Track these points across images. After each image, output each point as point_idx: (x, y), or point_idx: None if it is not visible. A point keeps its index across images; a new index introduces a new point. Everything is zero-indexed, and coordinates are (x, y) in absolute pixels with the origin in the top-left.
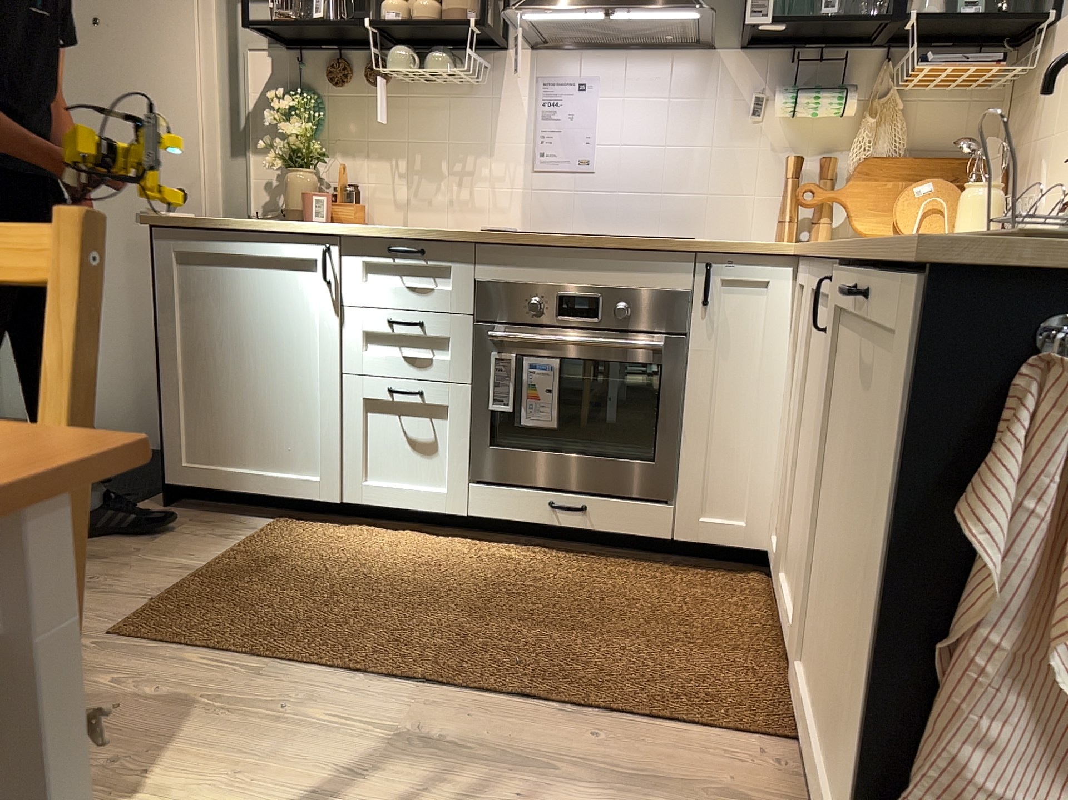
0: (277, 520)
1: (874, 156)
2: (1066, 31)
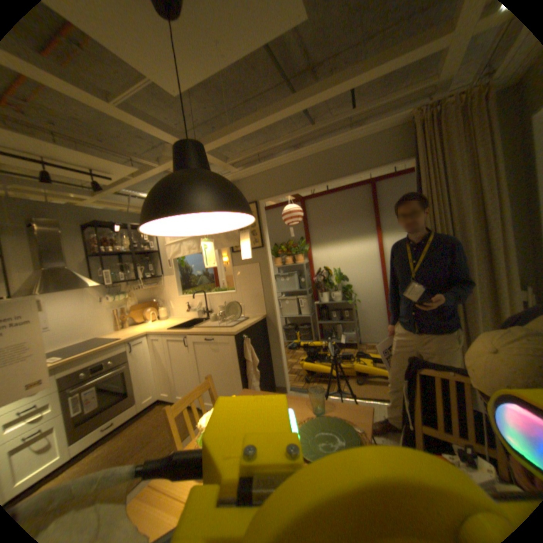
0: None
1: (132, 303)
2: (167, 277)
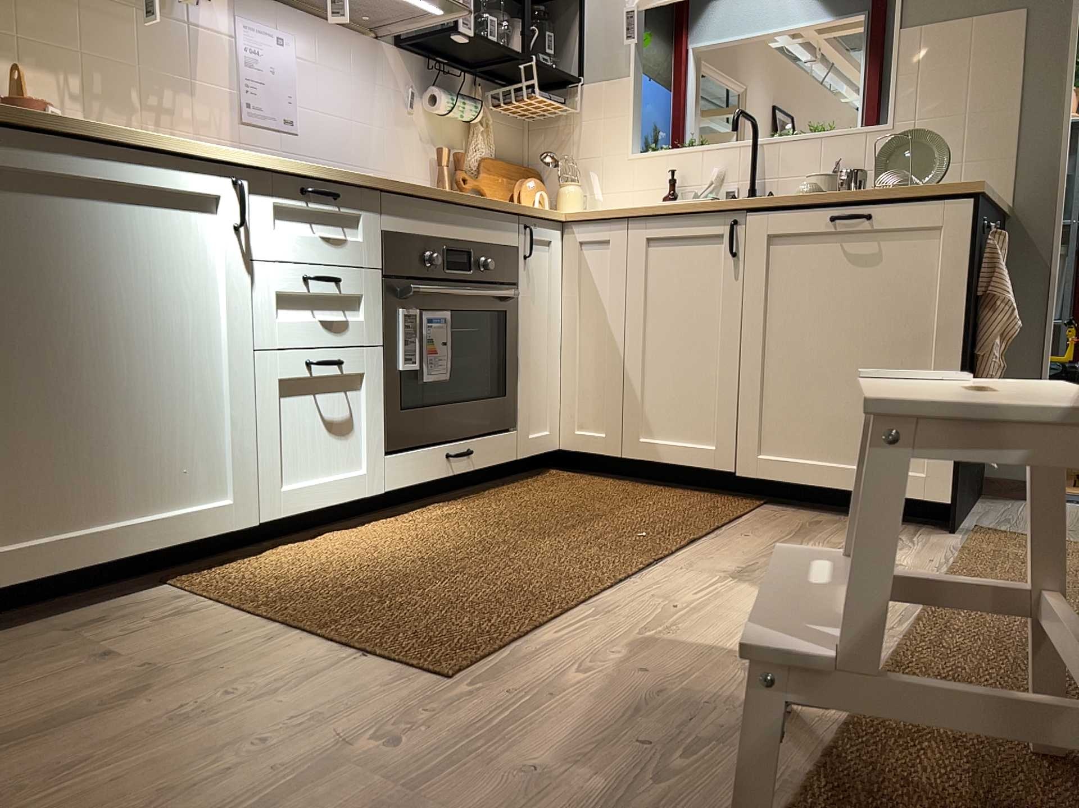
0: (165, 586)
1: (485, 155)
2: (597, 92)
